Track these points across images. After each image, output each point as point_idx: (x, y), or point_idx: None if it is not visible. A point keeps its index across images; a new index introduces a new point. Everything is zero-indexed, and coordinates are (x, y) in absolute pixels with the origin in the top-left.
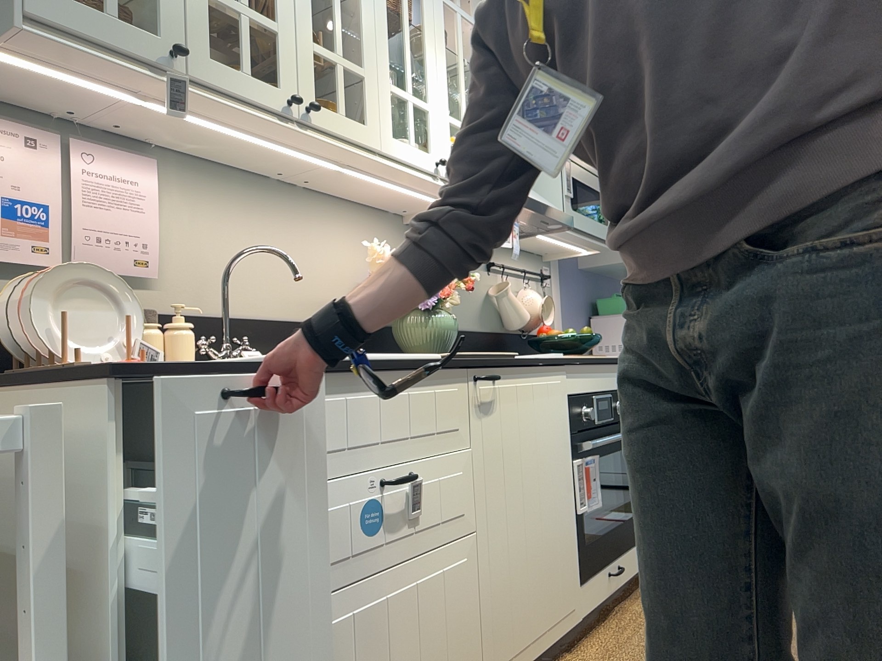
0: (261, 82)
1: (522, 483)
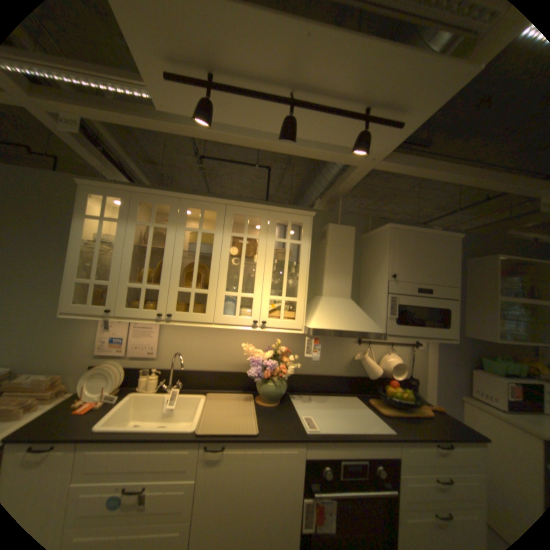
0: (148, 311)
1: (240, 506)
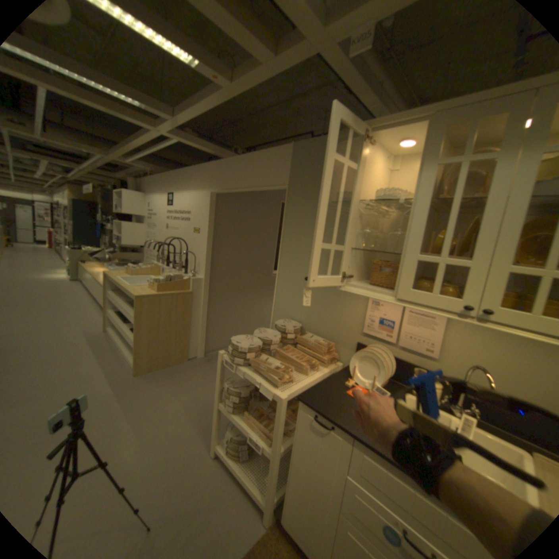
0: (446, 298)
1: None
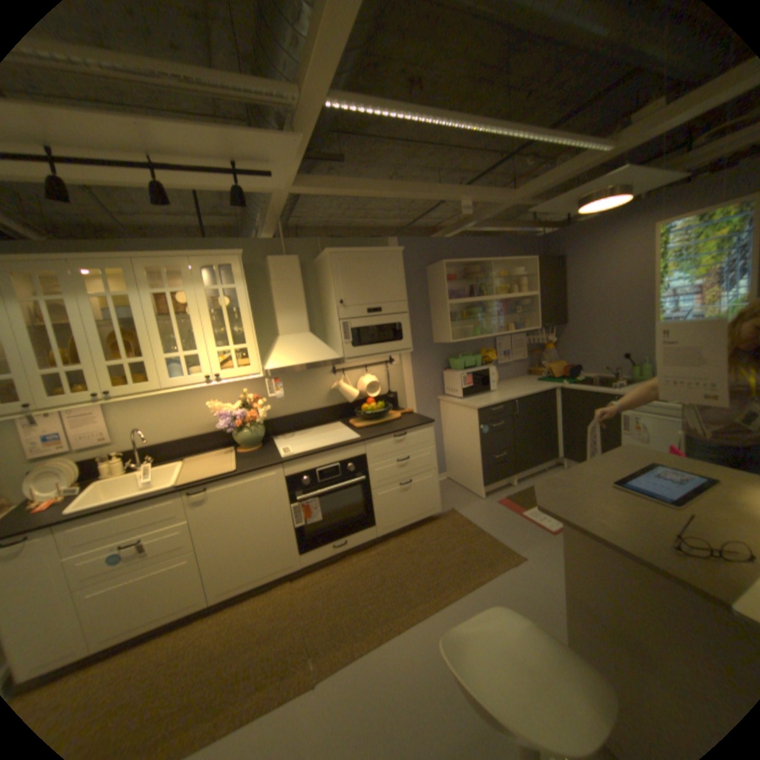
0: (78, 393)
1: (235, 525)
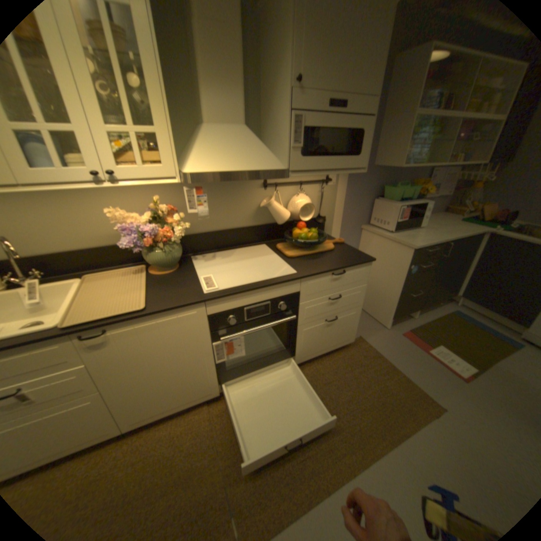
0: None
1: (147, 365)
